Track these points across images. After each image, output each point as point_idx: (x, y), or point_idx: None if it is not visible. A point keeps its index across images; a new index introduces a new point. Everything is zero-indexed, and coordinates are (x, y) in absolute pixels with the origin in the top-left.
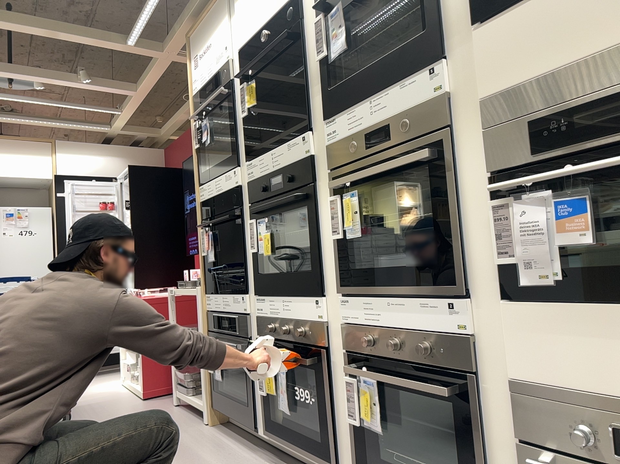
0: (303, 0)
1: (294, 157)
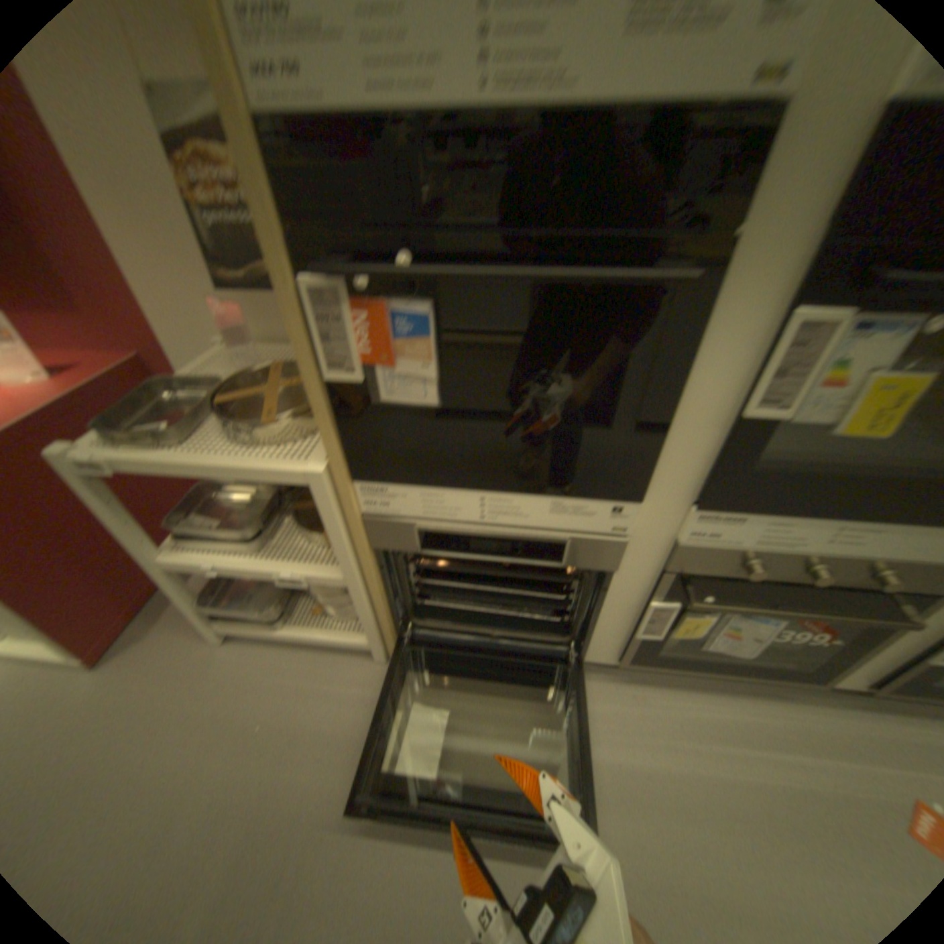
0: None
1: None
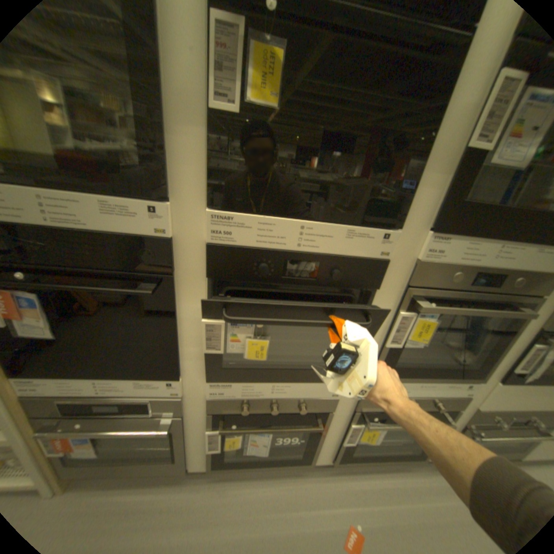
0: None
1: (357, 252)
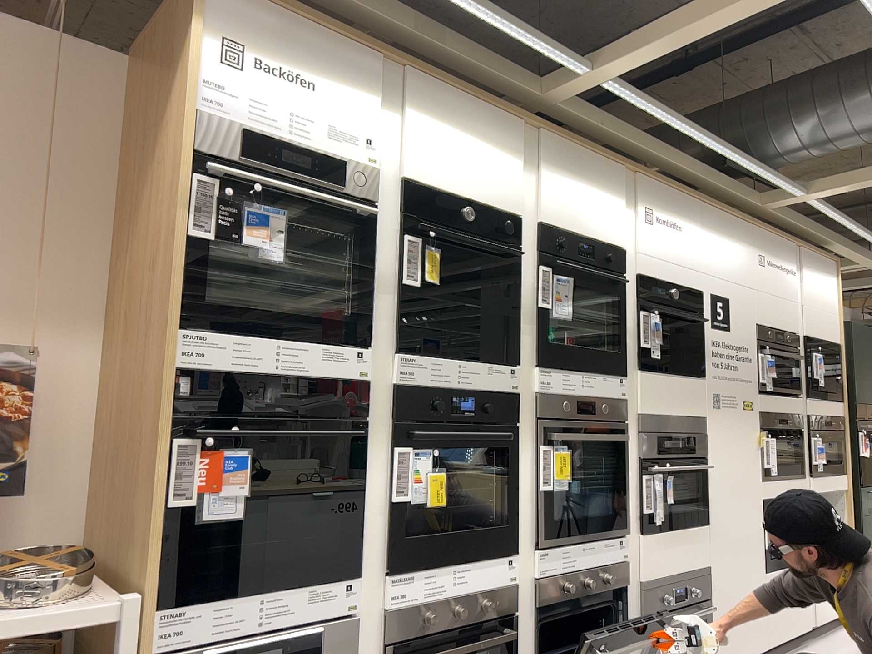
0: (518, 230)
1: (495, 385)
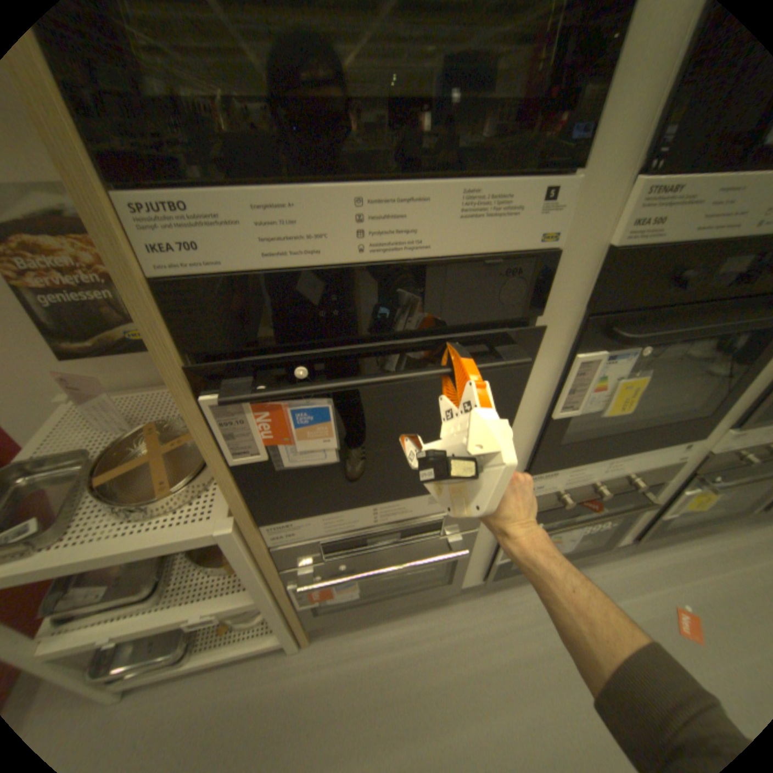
0: None
1: None
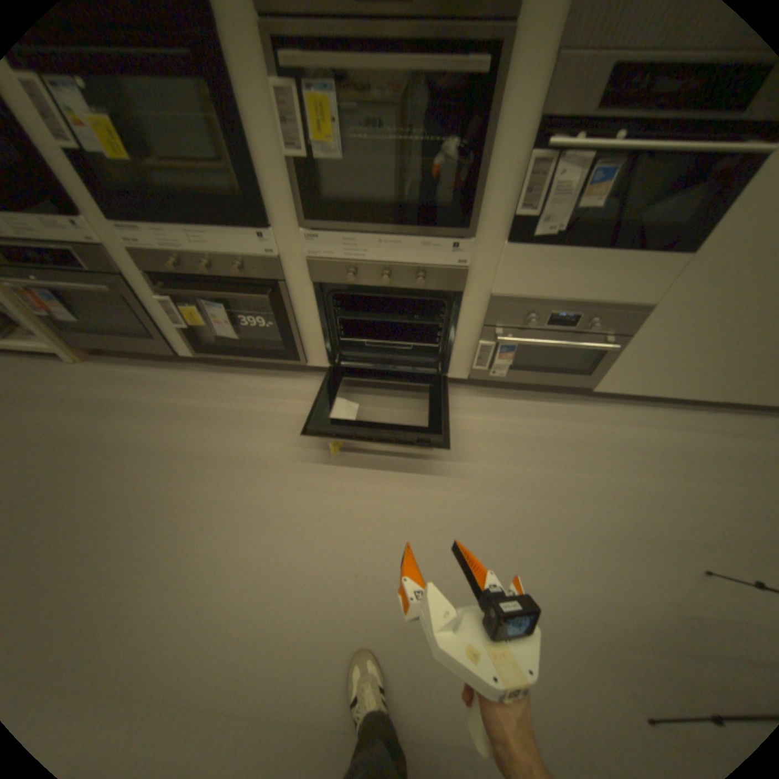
0: None
1: None
